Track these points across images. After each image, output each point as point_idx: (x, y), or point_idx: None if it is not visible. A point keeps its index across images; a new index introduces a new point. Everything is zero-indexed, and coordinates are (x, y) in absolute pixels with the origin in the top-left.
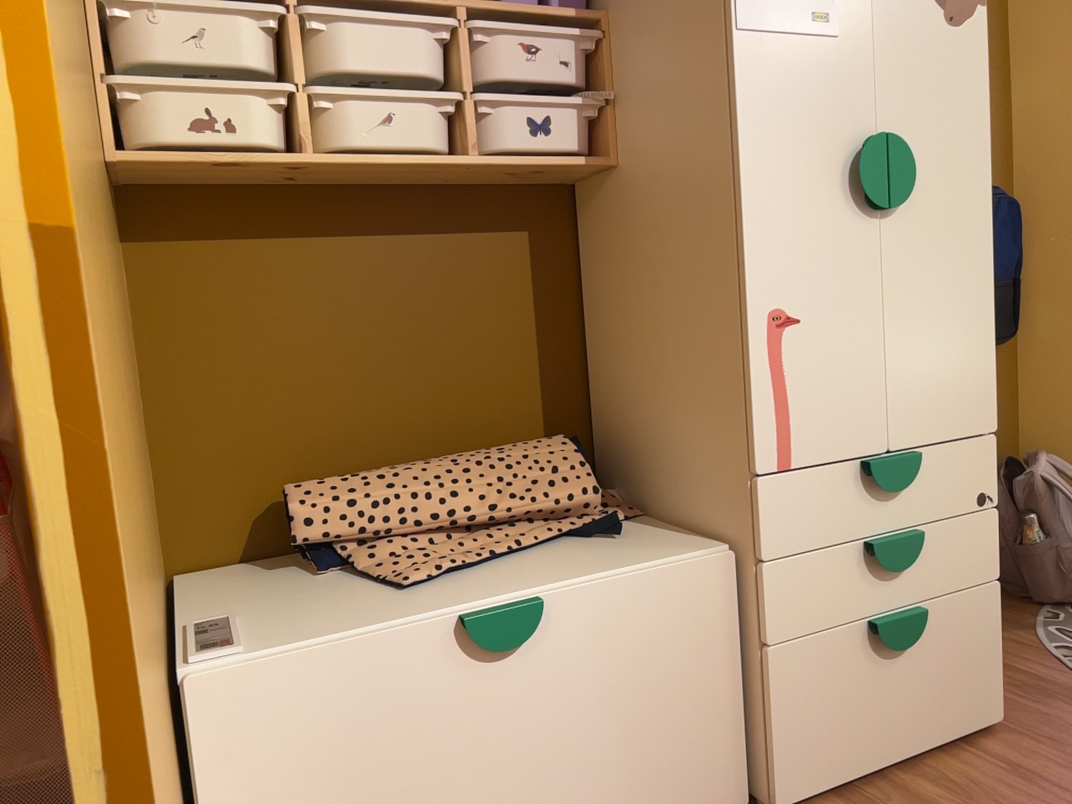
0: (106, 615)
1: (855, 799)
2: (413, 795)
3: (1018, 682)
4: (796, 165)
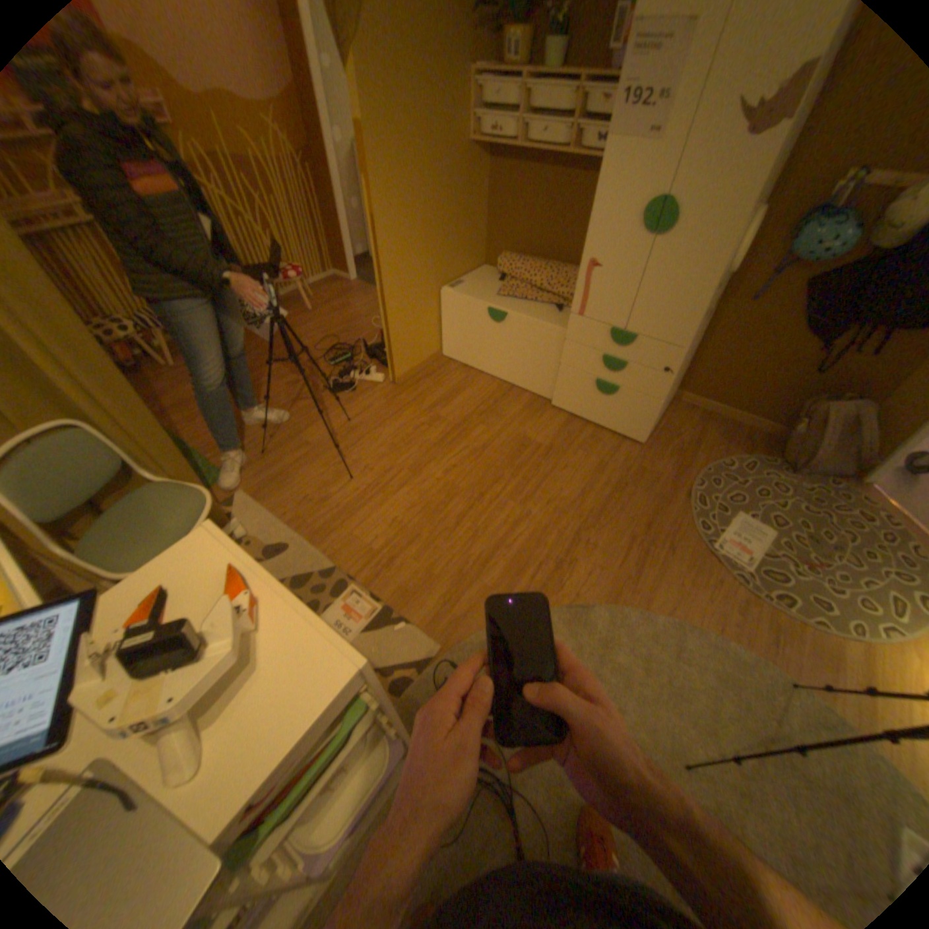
0: (381, 272)
1: (570, 418)
2: (474, 340)
3: (680, 450)
4: (618, 203)
